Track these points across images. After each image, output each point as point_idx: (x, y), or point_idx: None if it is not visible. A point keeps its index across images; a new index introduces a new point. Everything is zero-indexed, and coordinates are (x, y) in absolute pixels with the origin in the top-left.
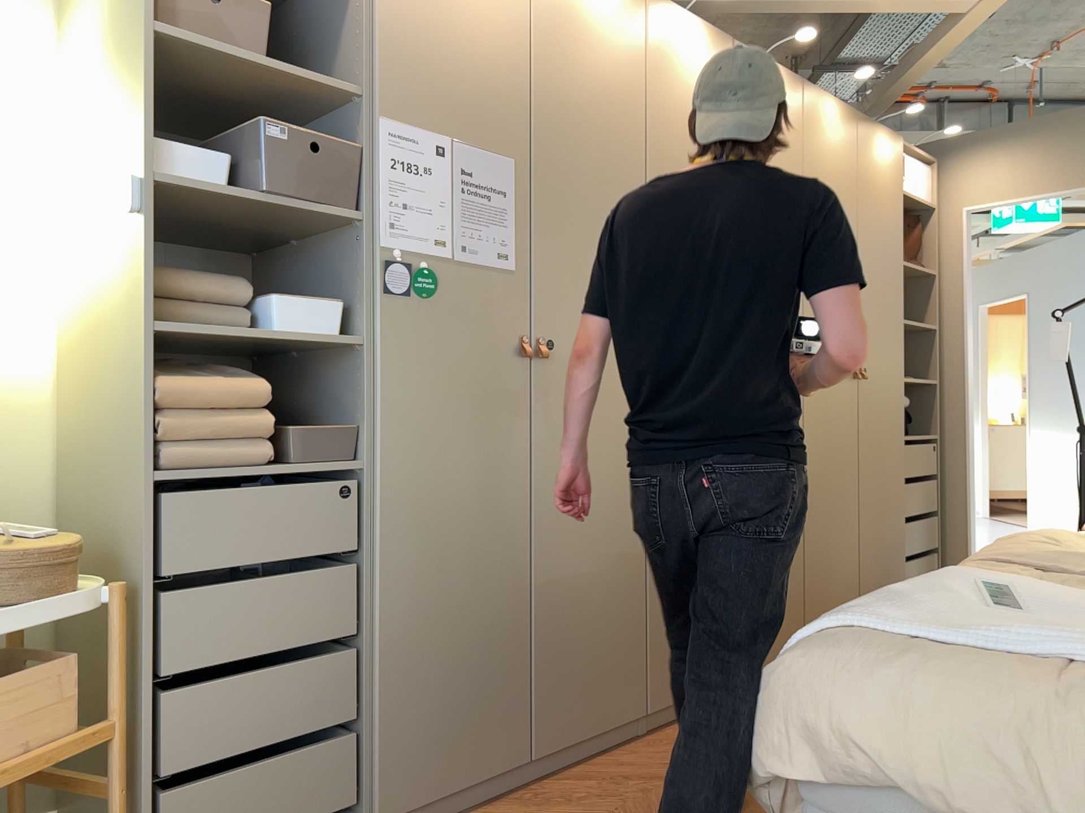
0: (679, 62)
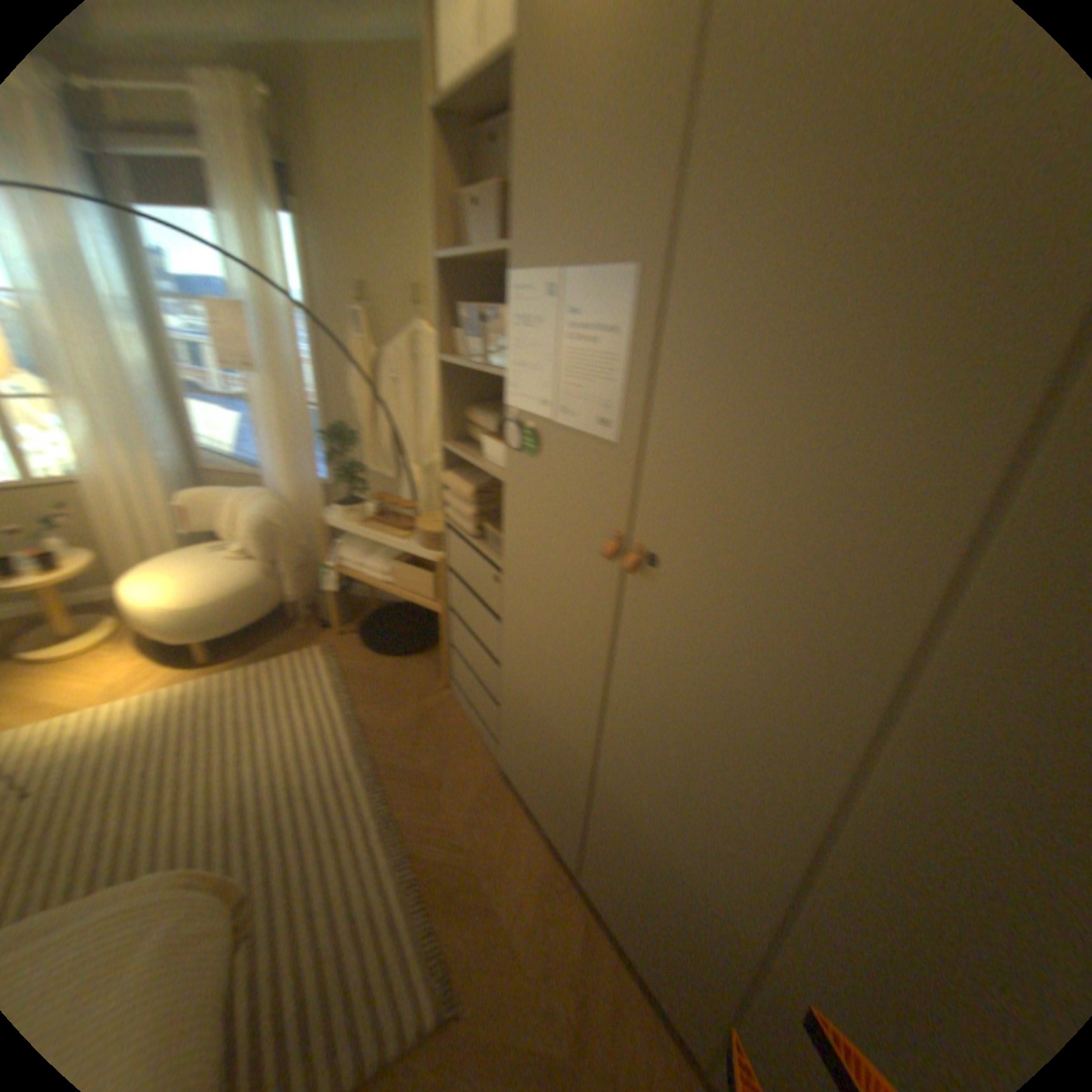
0: None
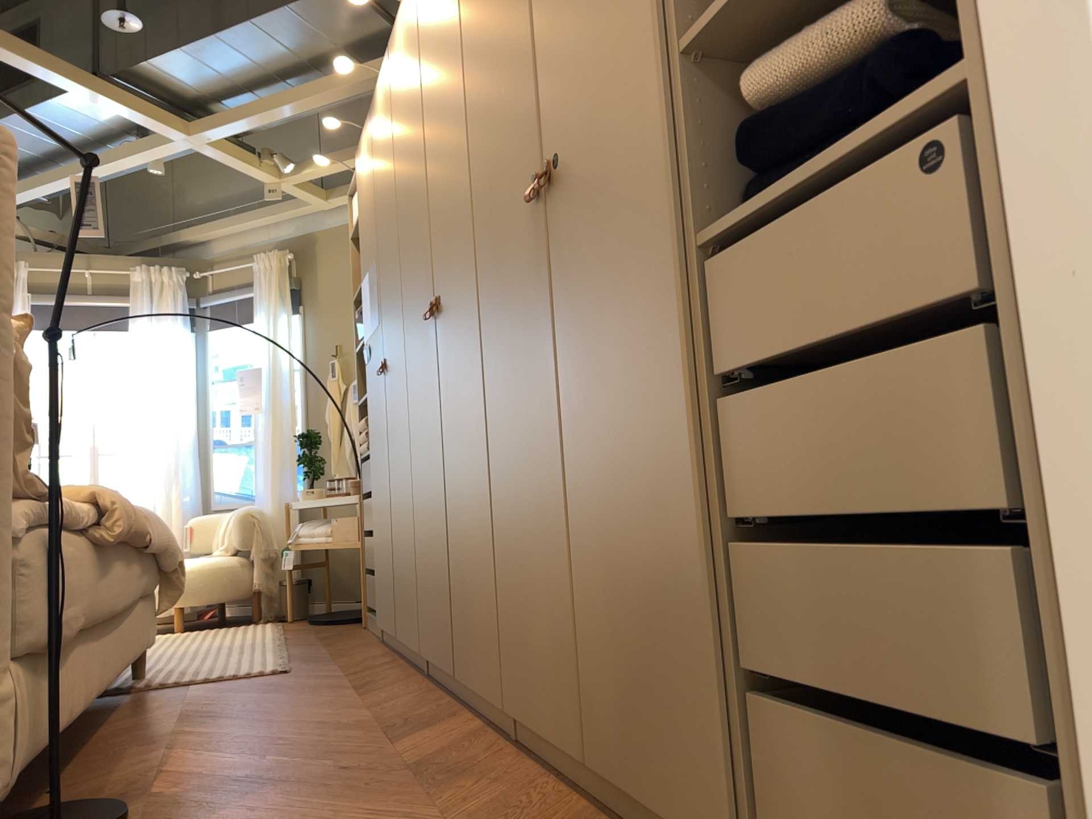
0: (403, 78)
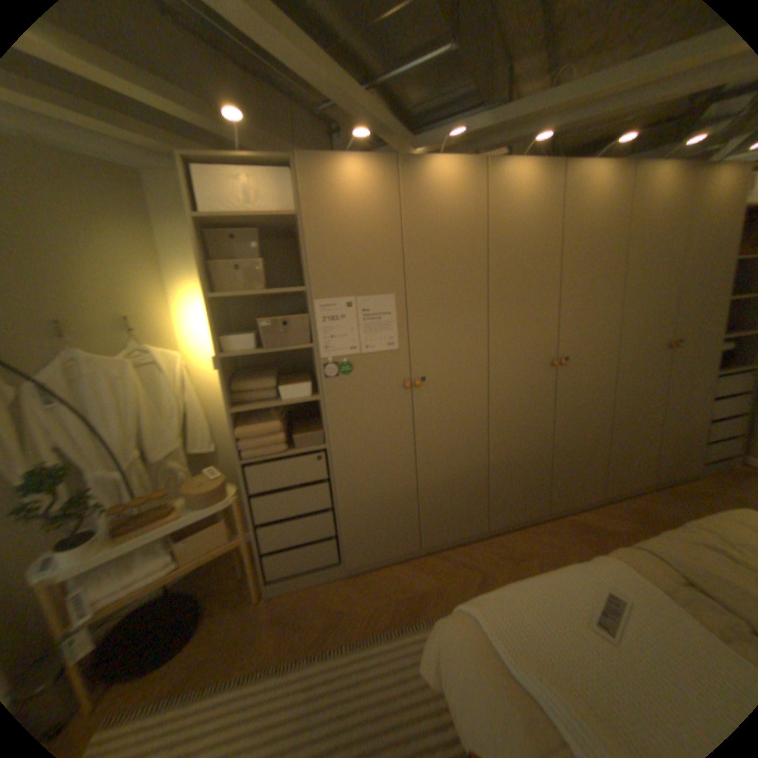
0: (515, 195)
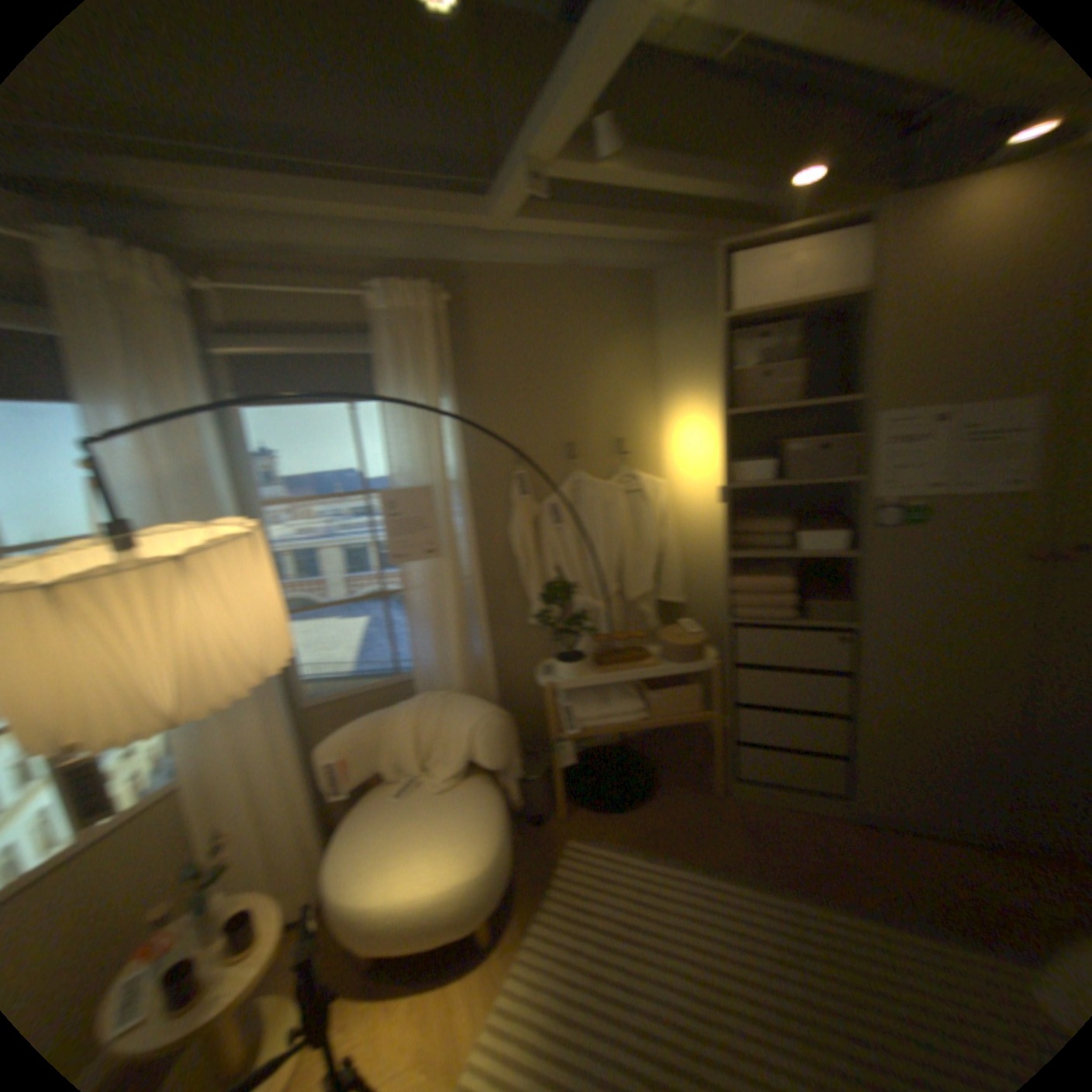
0: None
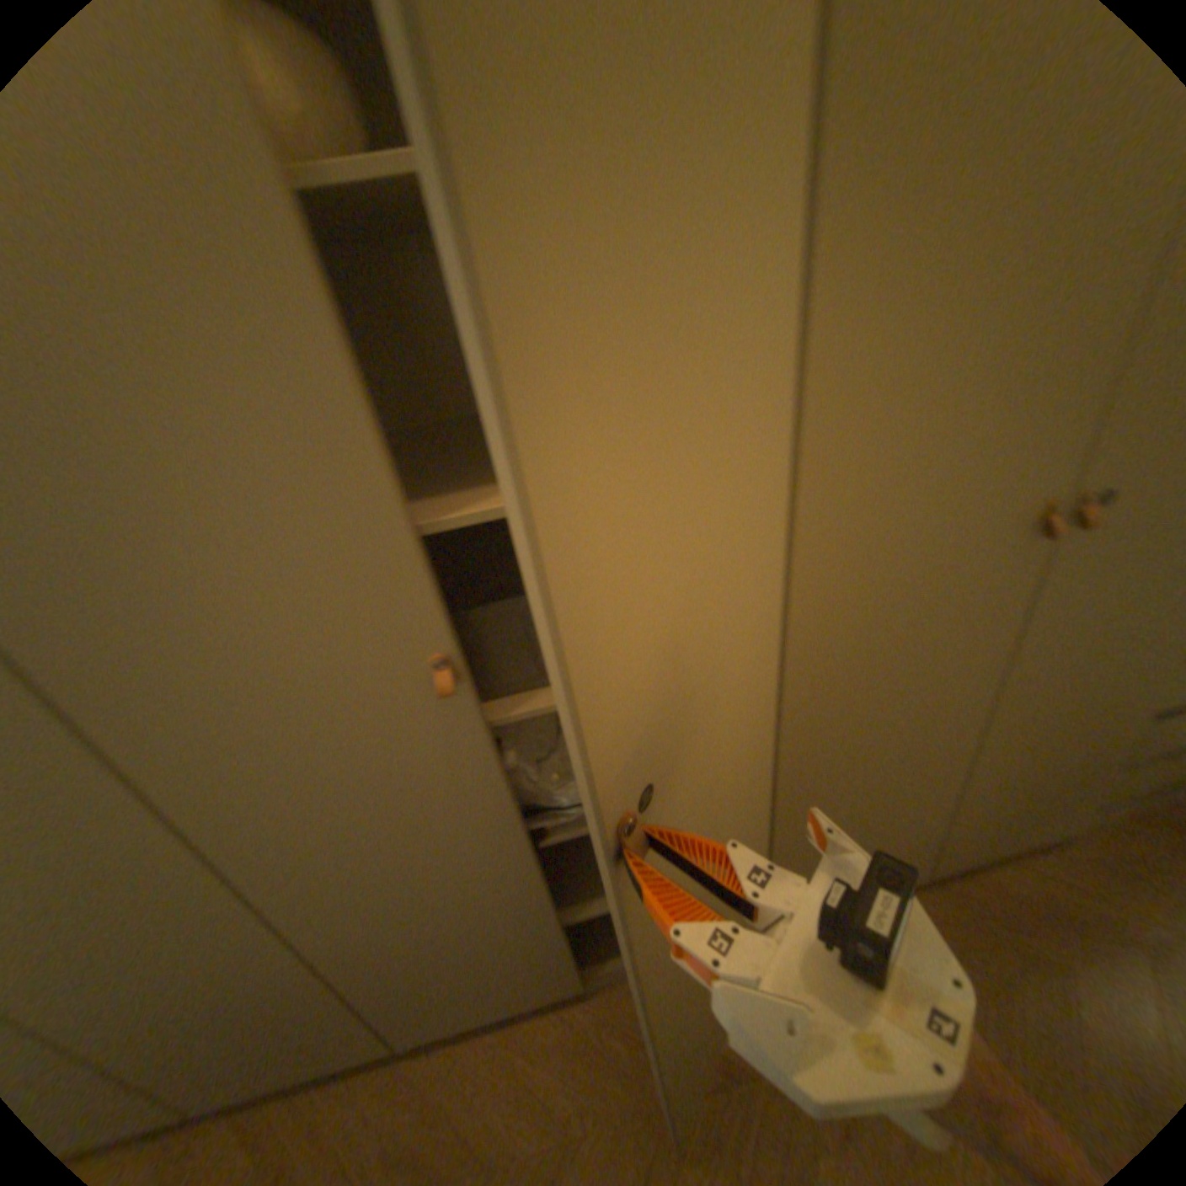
0: None
